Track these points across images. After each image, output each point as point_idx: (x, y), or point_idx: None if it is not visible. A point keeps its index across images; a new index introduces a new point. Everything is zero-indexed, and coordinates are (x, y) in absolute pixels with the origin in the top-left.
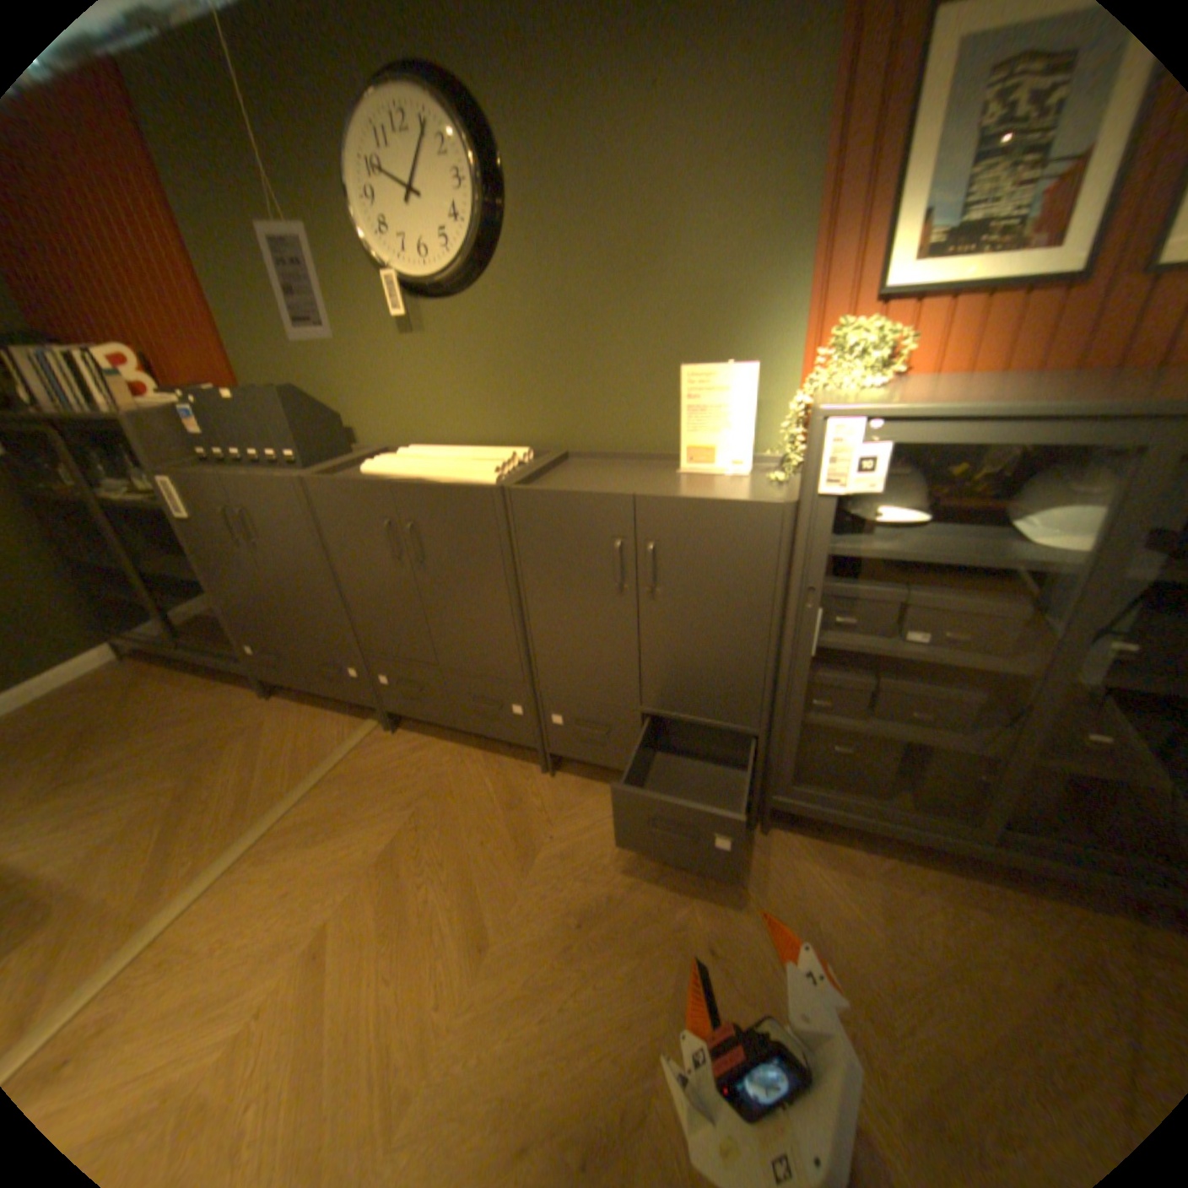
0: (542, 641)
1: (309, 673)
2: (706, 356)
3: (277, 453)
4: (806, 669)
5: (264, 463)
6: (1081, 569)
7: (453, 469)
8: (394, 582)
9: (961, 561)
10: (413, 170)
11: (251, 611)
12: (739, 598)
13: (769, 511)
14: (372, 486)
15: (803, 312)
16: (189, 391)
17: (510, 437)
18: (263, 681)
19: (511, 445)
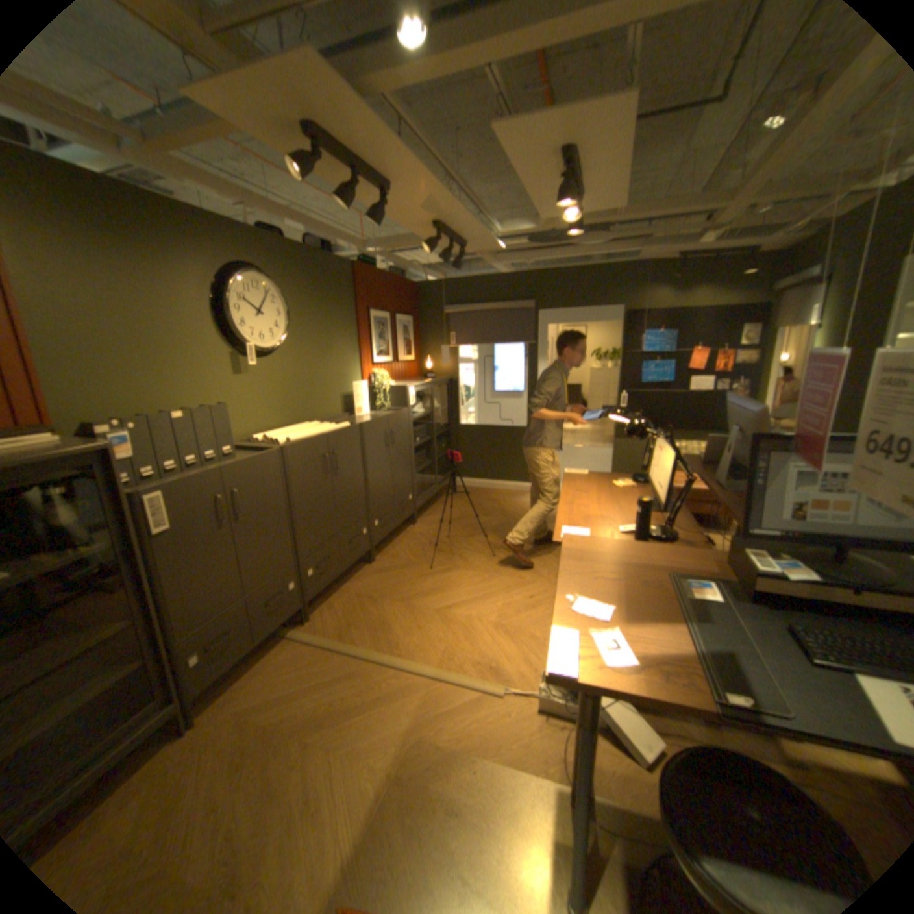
0: (372, 485)
1: (257, 623)
2: (344, 381)
3: (219, 451)
4: (414, 455)
5: (203, 463)
6: (430, 413)
7: (324, 428)
8: (324, 490)
9: (421, 417)
10: (261, 305)
11: (214, 597)
12: (405, 439)
13: (406, 412)
14: (320, 438)
15: (360, 368)
16: (134, 419)
17: (289, 422)
18: (200, 693)
19: (290, 425)
